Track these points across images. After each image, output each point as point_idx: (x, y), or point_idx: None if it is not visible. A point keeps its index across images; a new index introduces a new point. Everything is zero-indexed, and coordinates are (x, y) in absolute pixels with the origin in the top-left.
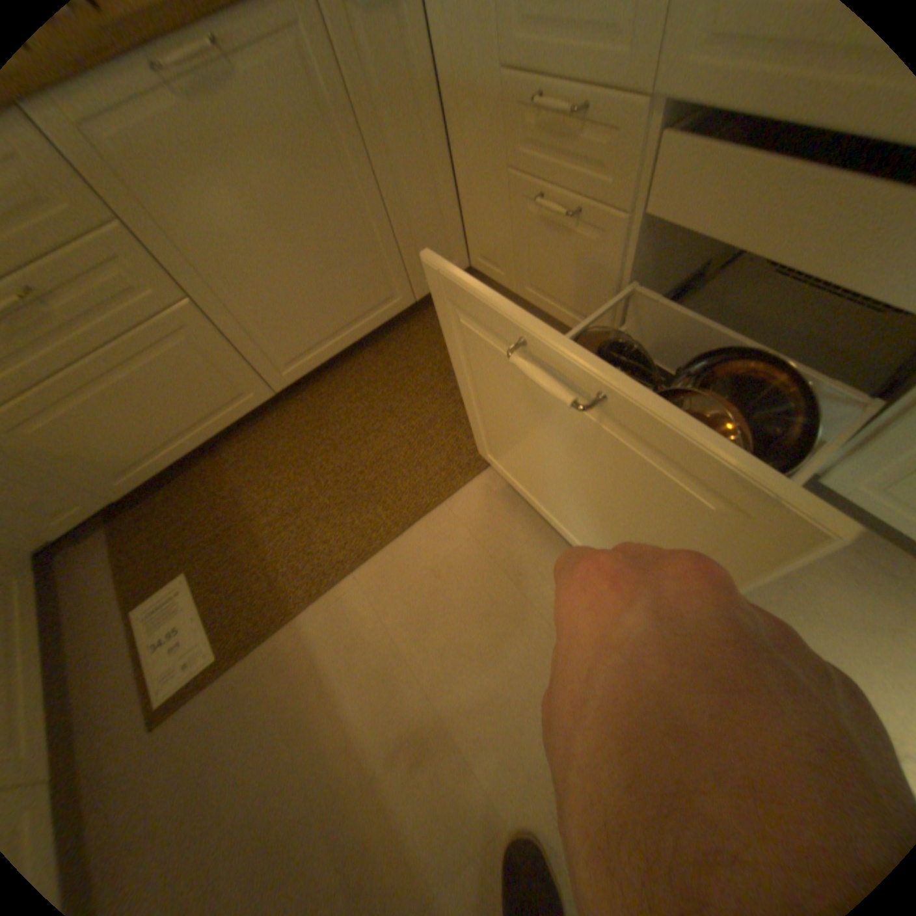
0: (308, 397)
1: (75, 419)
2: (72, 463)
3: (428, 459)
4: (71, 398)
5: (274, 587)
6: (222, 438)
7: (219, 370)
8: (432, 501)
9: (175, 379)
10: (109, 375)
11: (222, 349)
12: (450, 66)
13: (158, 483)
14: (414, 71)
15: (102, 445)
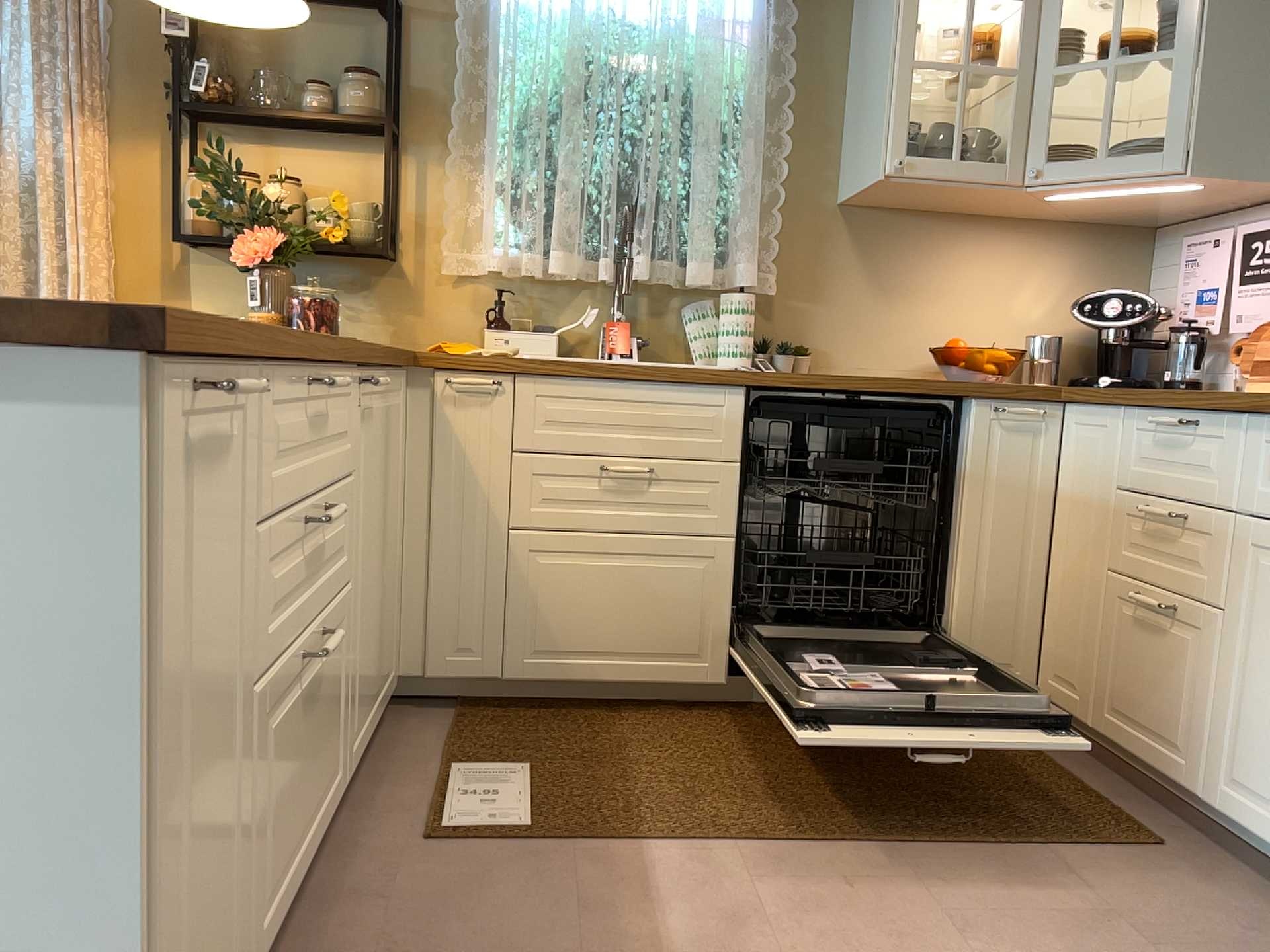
0: (757, 719)
1: (574, 578)
2: (528, 614)
3: (891, 813)
4: (591, 559)
5: (632, 816)
6: (633, 707)
7: (705, 619)
8: (877, 841)
9: (668, 600)
10: (630, 561)
11: (725, 601)
12: (1075, 487)
13: (538, 707)
14: (1038, 483)
15: (562, 615)
